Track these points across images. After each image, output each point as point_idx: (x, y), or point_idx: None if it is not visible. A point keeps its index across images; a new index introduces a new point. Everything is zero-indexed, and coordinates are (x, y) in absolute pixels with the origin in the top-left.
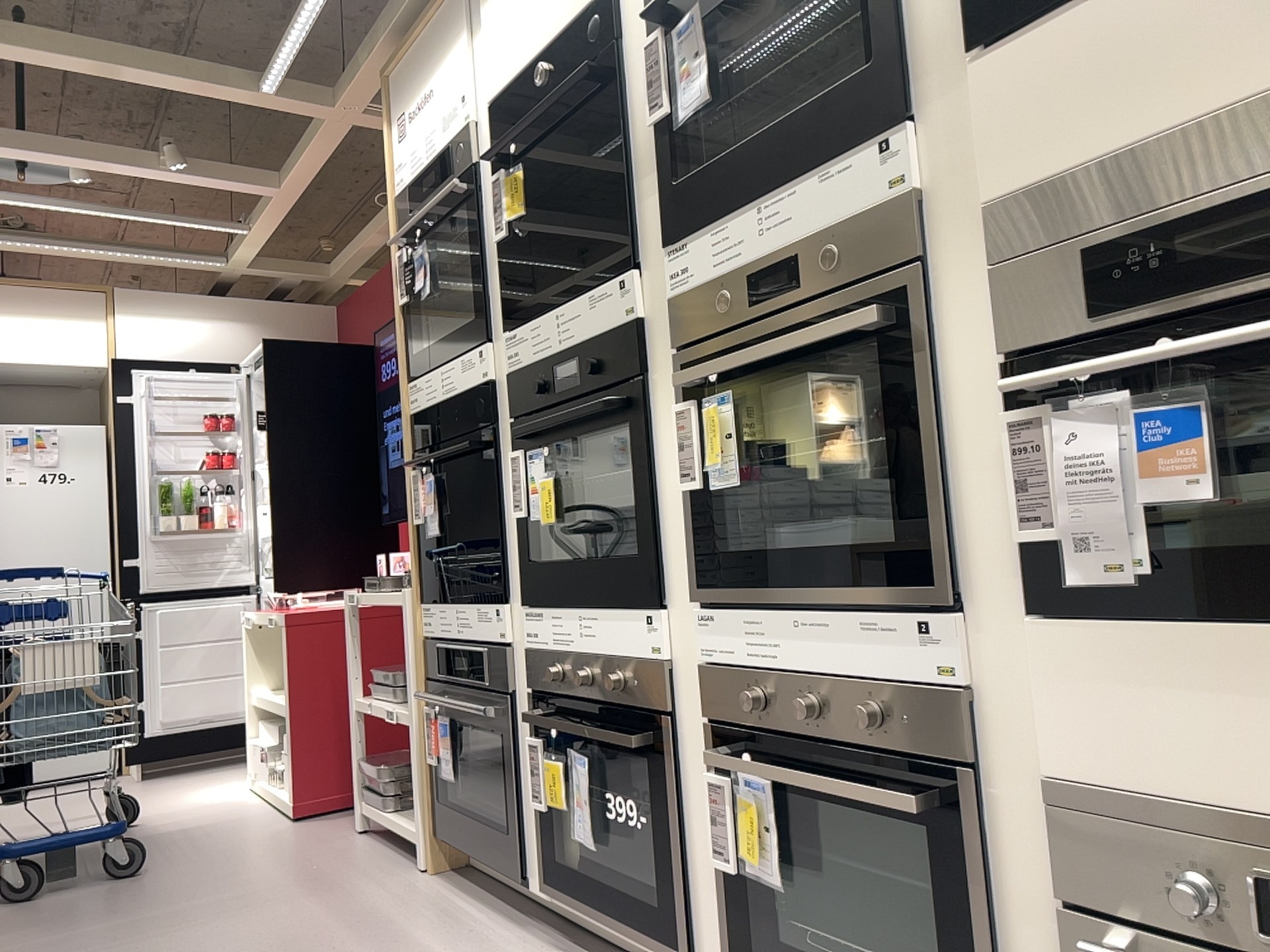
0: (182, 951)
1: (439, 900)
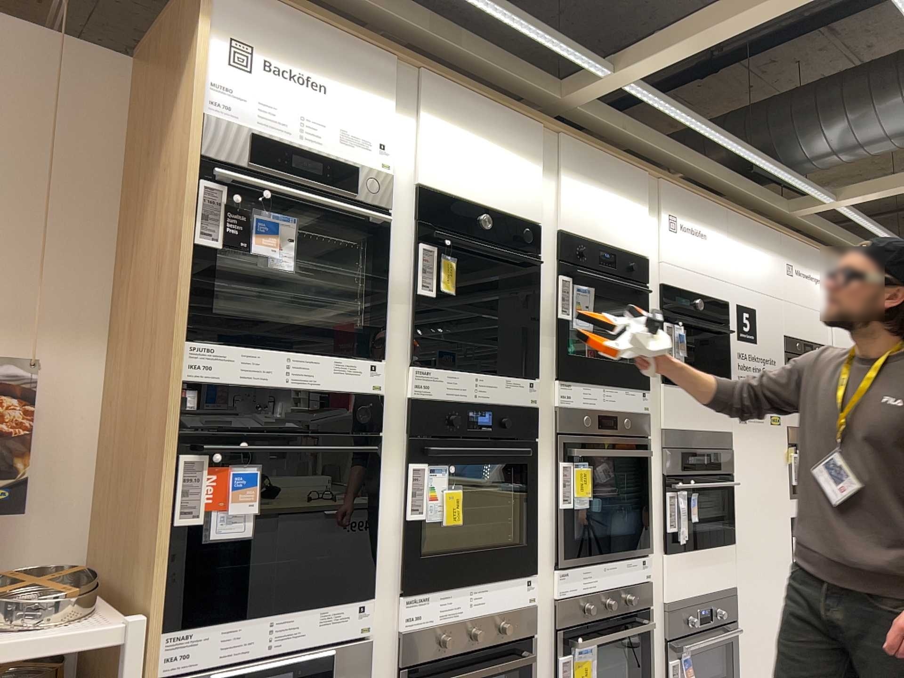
0: None
1: None
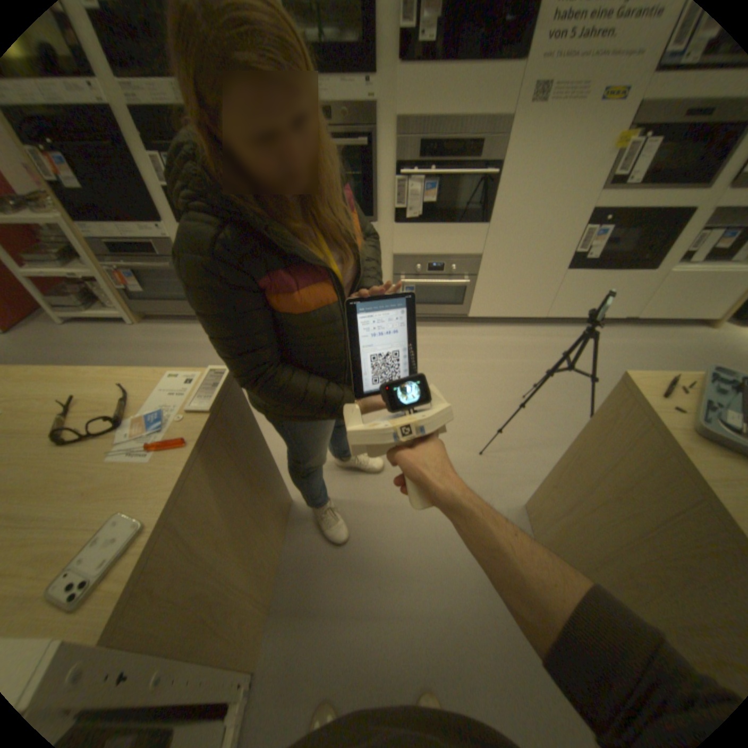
0: None
1: (158, 331)
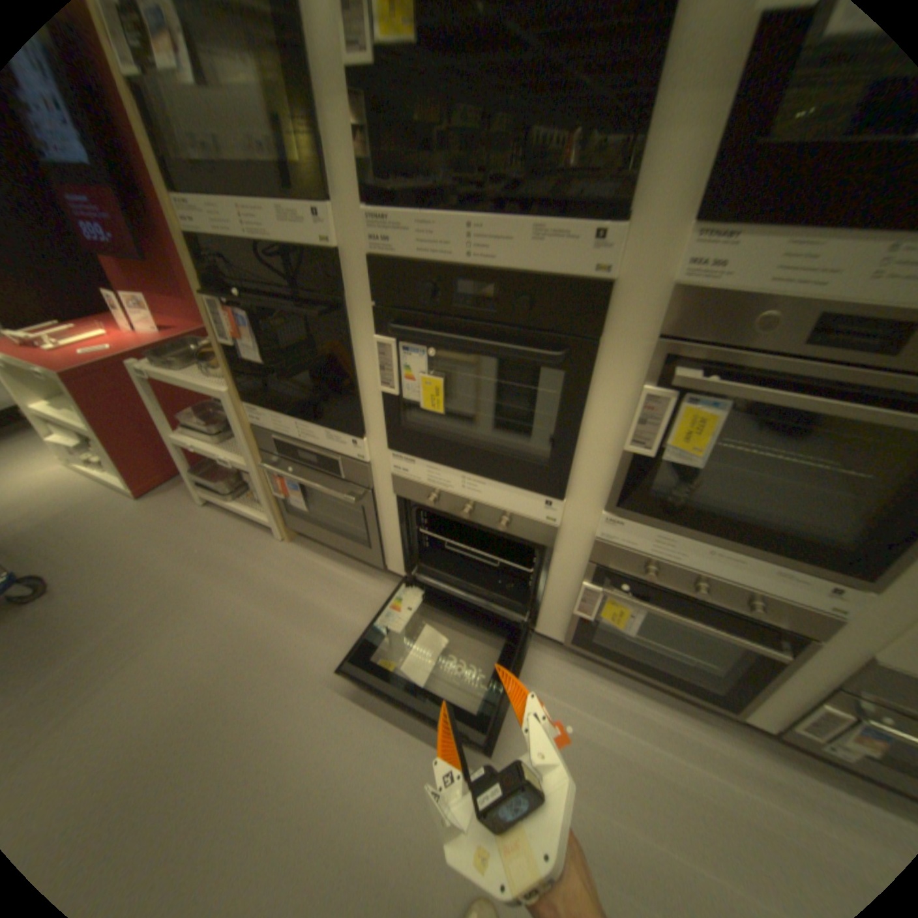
0: (165, 672)
1: (313, 567)
